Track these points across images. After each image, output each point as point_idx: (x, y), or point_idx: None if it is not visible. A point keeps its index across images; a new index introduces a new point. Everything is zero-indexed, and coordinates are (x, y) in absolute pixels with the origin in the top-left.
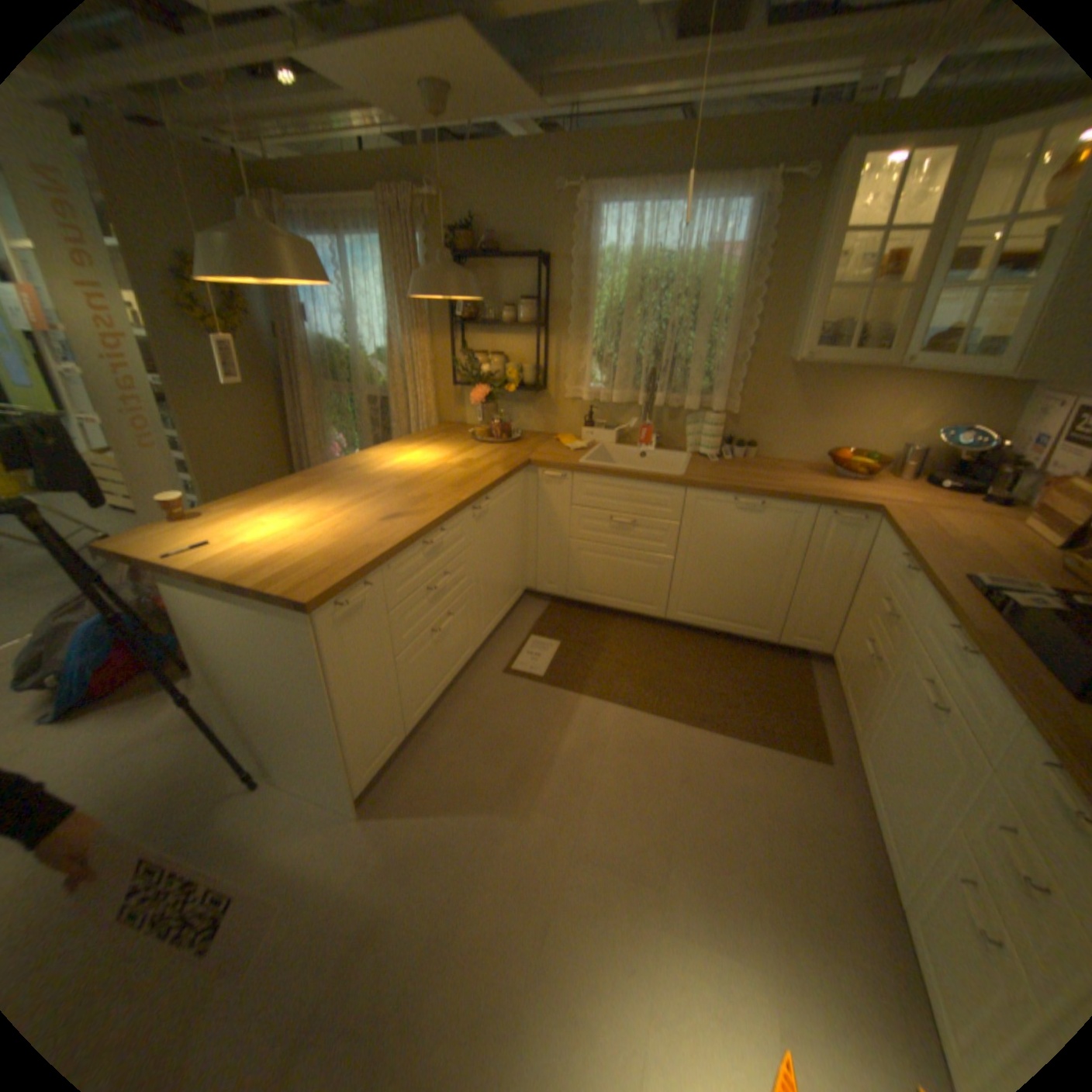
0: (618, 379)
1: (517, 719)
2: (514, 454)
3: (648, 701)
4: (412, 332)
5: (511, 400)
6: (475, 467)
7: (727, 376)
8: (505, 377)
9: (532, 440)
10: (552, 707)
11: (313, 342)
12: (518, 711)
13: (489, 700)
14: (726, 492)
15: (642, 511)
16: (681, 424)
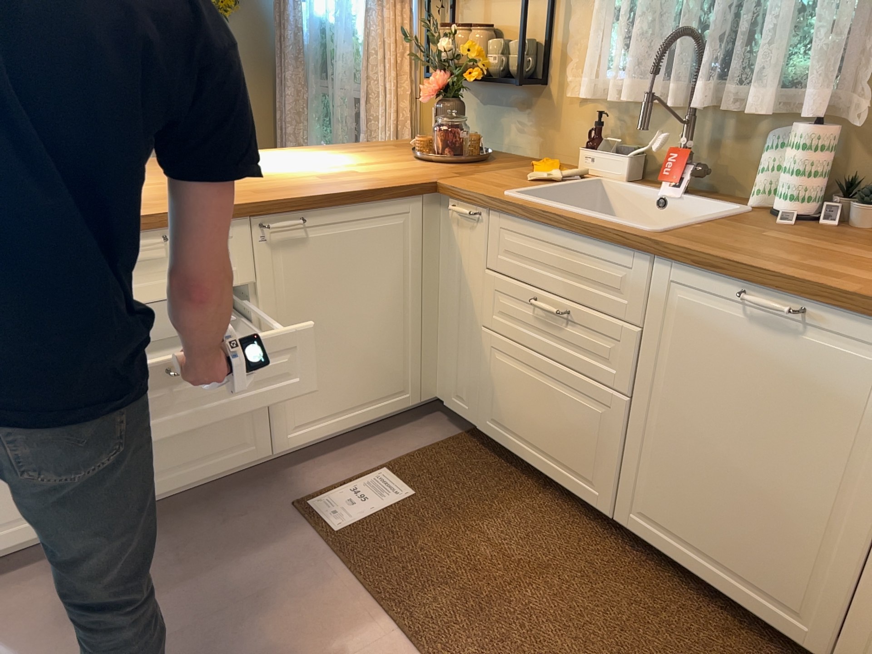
0: (635, 59)
1: (237, 575)
2: (432, 173)
3: (456, 647)
4: (389, 3)
5: (501, 104)
6: (339, 178)
7: (842, 43)
8: (468, 59)
9: (499, 164)
10: (301, 581)
11: (309, 28)
12: (252, 565)
13: (235, 532)
14: (724, 275)
15: (583, 295)
16: (755, 152)
